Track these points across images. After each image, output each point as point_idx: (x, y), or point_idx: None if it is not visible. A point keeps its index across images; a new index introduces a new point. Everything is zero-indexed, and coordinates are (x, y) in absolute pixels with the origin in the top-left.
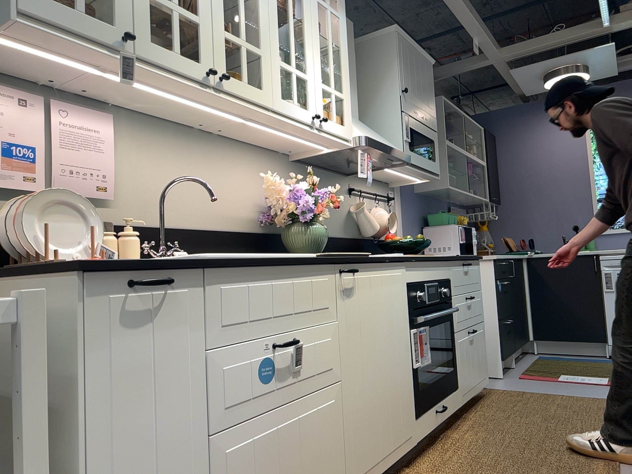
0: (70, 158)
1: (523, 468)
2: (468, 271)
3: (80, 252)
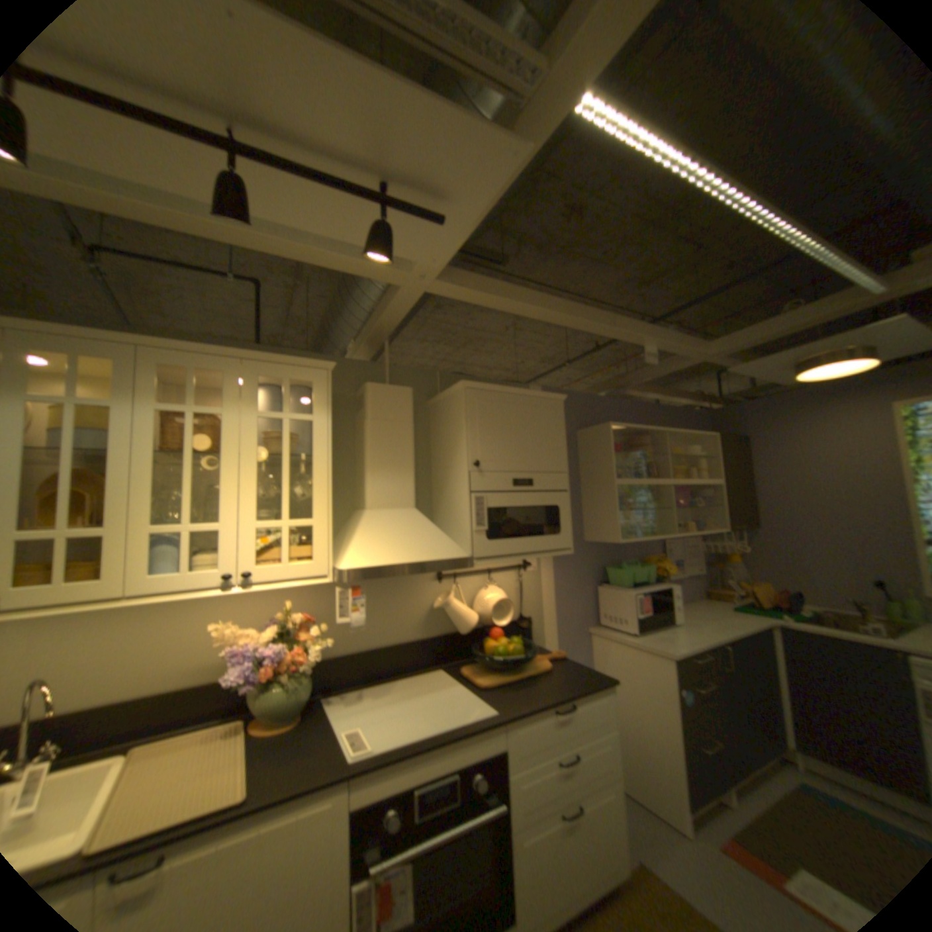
0: None
1: None
2: (571, 720)
3: None
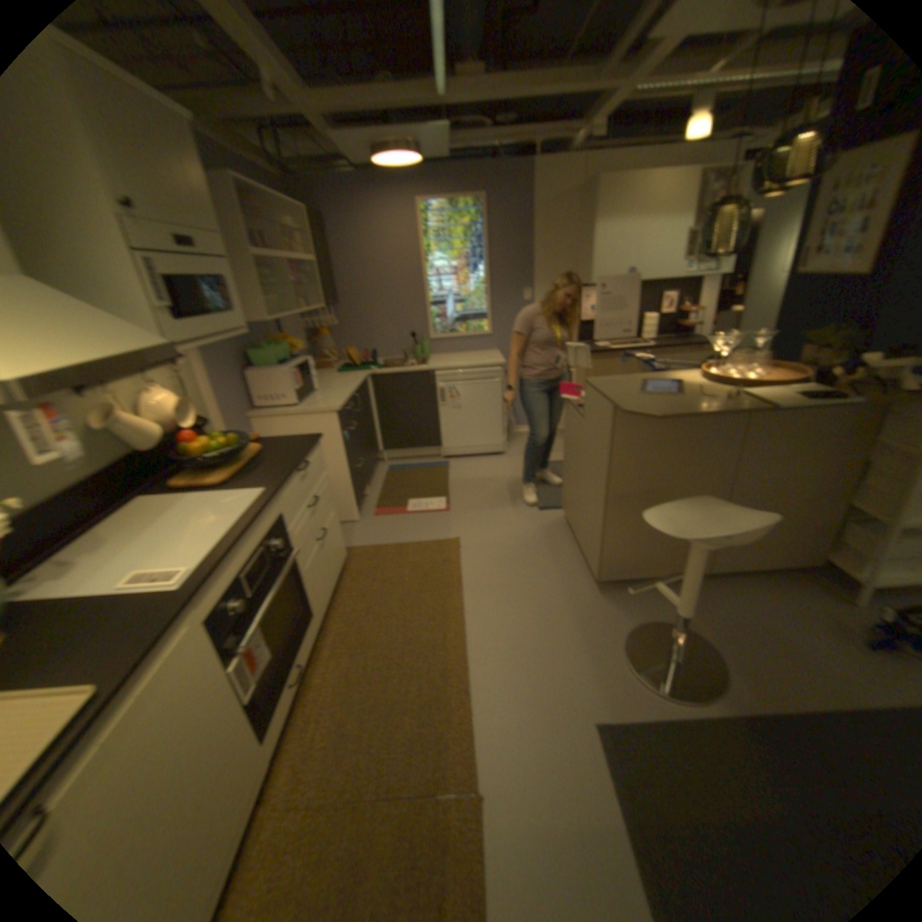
0: None
1: (388, 730)
2: (308, 472)
3: None
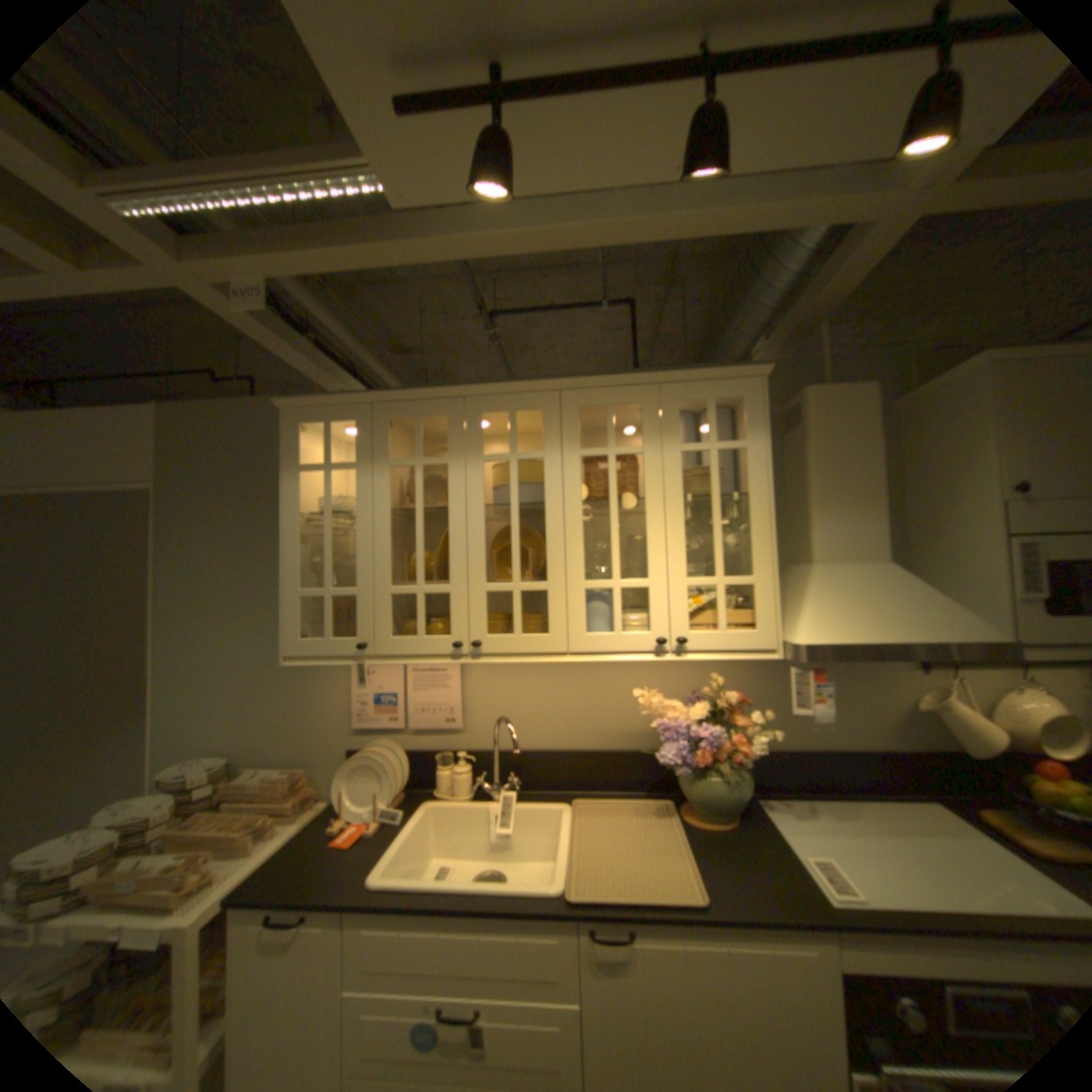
0: (423, 698)
1: None
2: None
3: (384, 806)
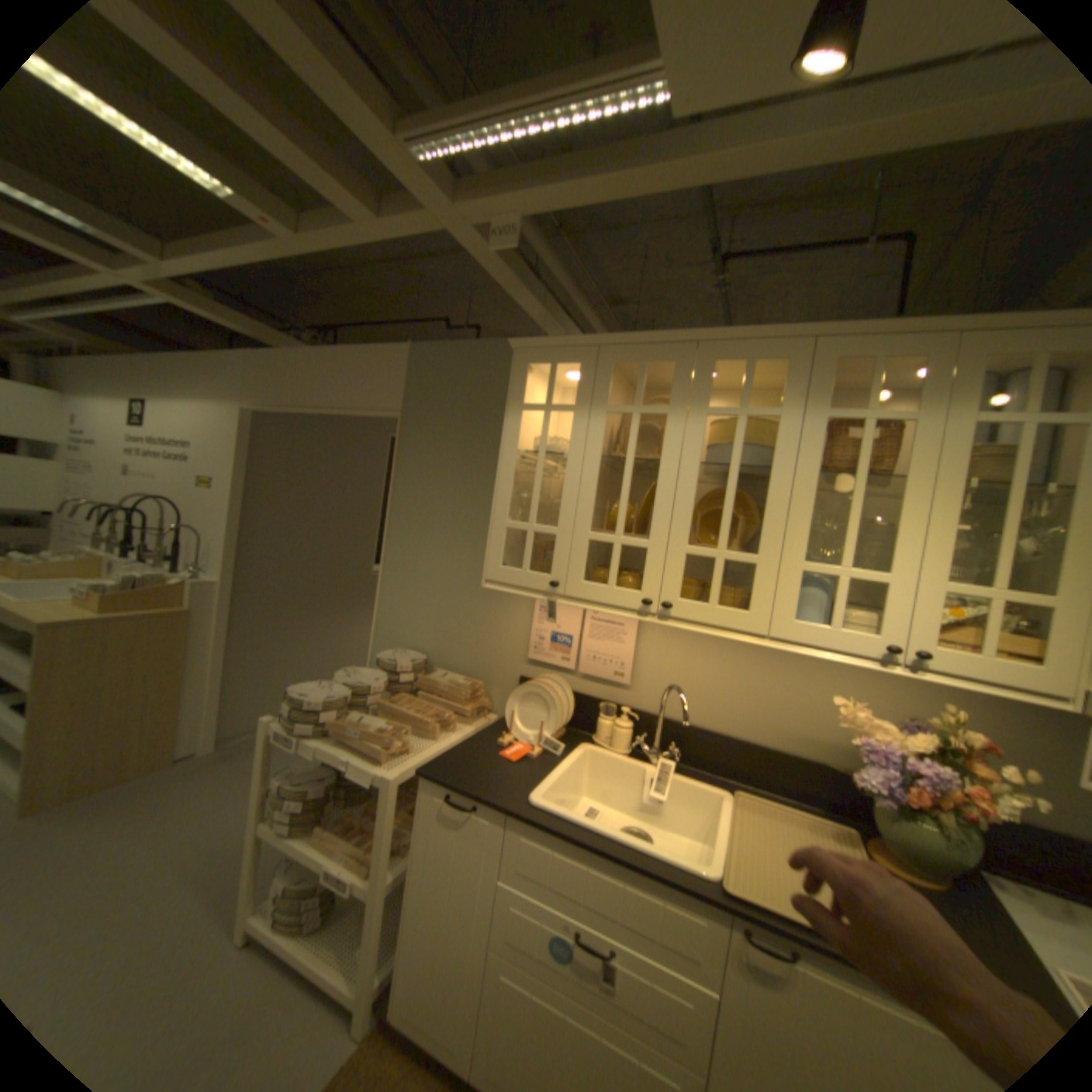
0: (595, 647)
1: None
2: None
3: (548, 735)
